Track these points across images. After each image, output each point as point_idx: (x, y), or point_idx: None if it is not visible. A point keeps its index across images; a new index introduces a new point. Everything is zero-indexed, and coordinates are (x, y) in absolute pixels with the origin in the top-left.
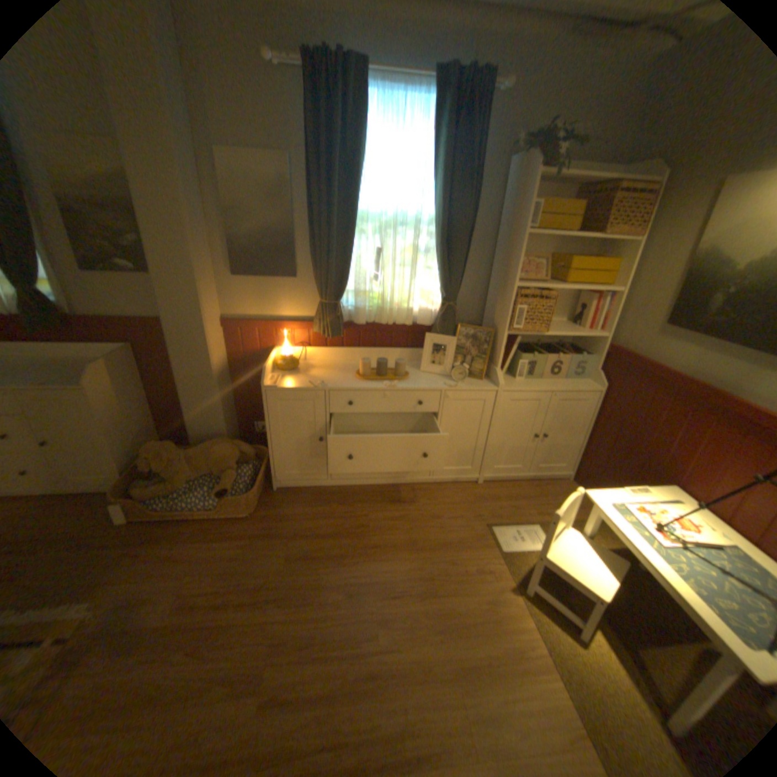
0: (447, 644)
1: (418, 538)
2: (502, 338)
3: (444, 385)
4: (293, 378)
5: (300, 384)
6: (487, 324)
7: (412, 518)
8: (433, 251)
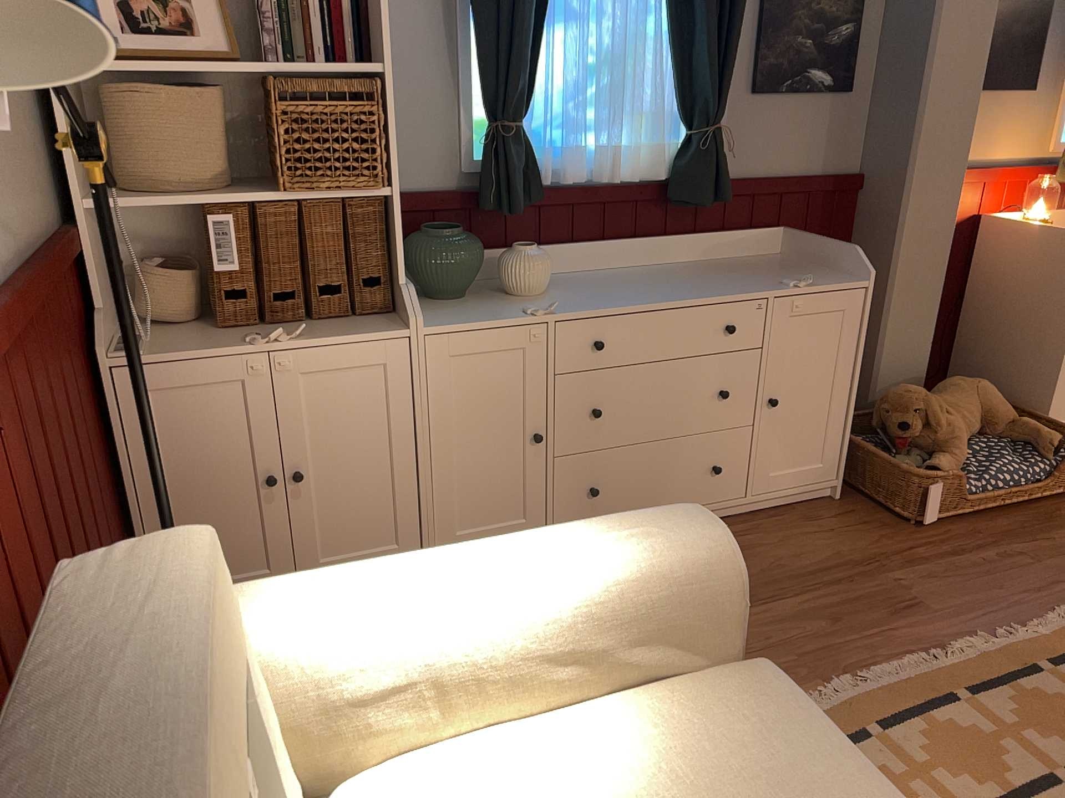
0: None
1: None
2: None
3: None
4: None
5: None
6: None
7: None
8: None
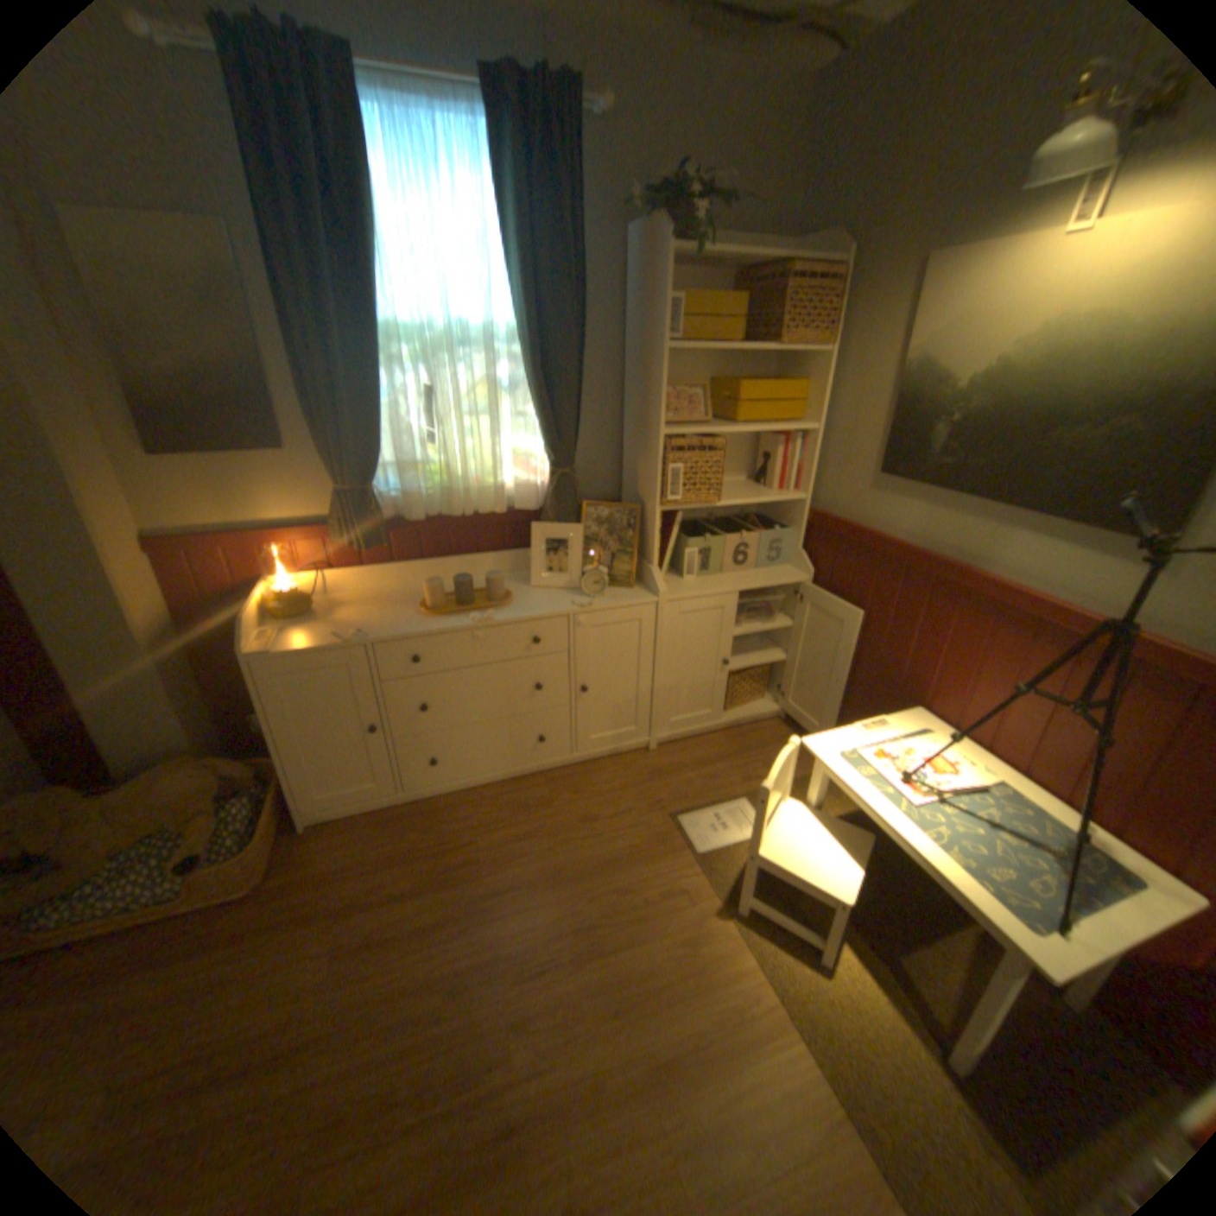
0: (627, 1032)
1: (563, 861)
2: (654, 518)
3: (572, 606)
4: (303, 629)
5: (317, 640)
6: (629, 498)
7: (550, 829)
8: (524, 386)
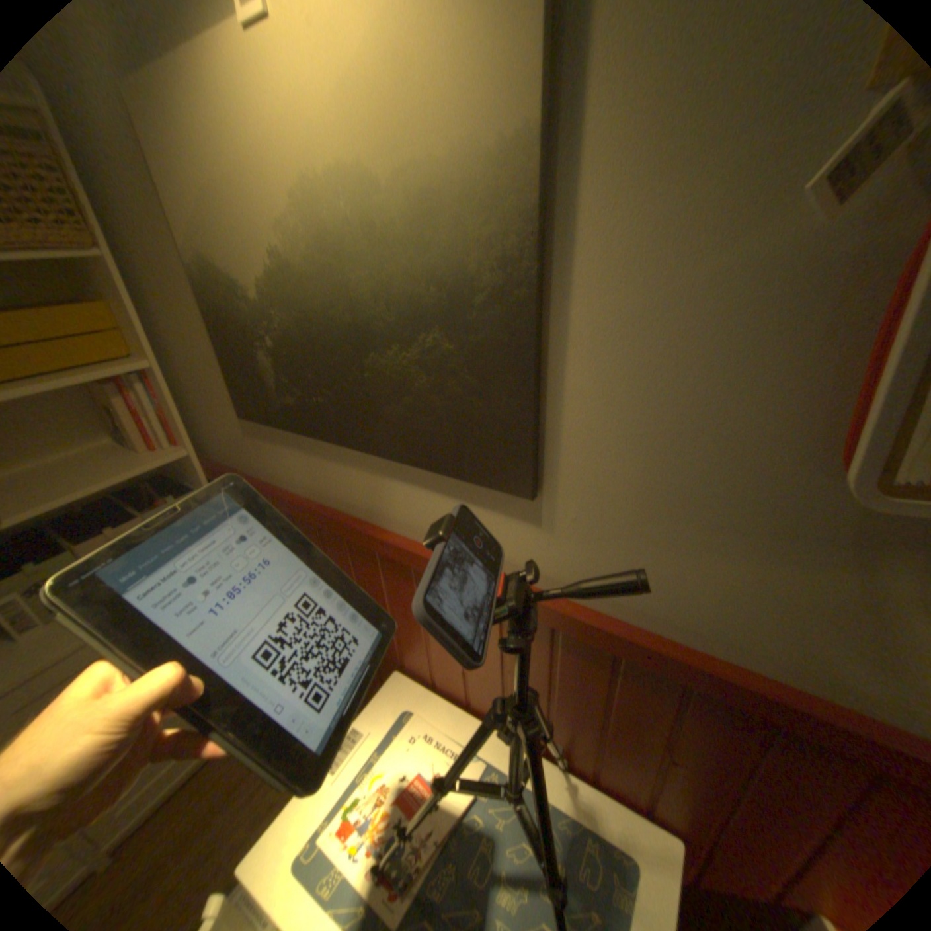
0: None
1: None
2: None
3: None
4: None
5: None
6: None
7: None
8: None
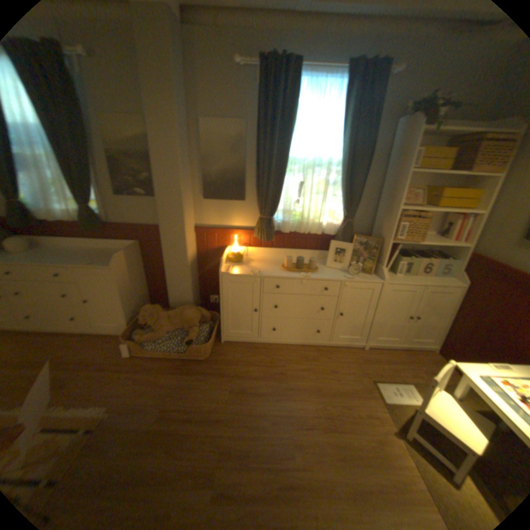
0: (347, 470)
1: (321, 386)
2: (388, 245)
3: (344, 277)
4: (239, 267)
5: (244, 272)
6: (375, 235)
7: (317, 371)
8: (339, 184)
